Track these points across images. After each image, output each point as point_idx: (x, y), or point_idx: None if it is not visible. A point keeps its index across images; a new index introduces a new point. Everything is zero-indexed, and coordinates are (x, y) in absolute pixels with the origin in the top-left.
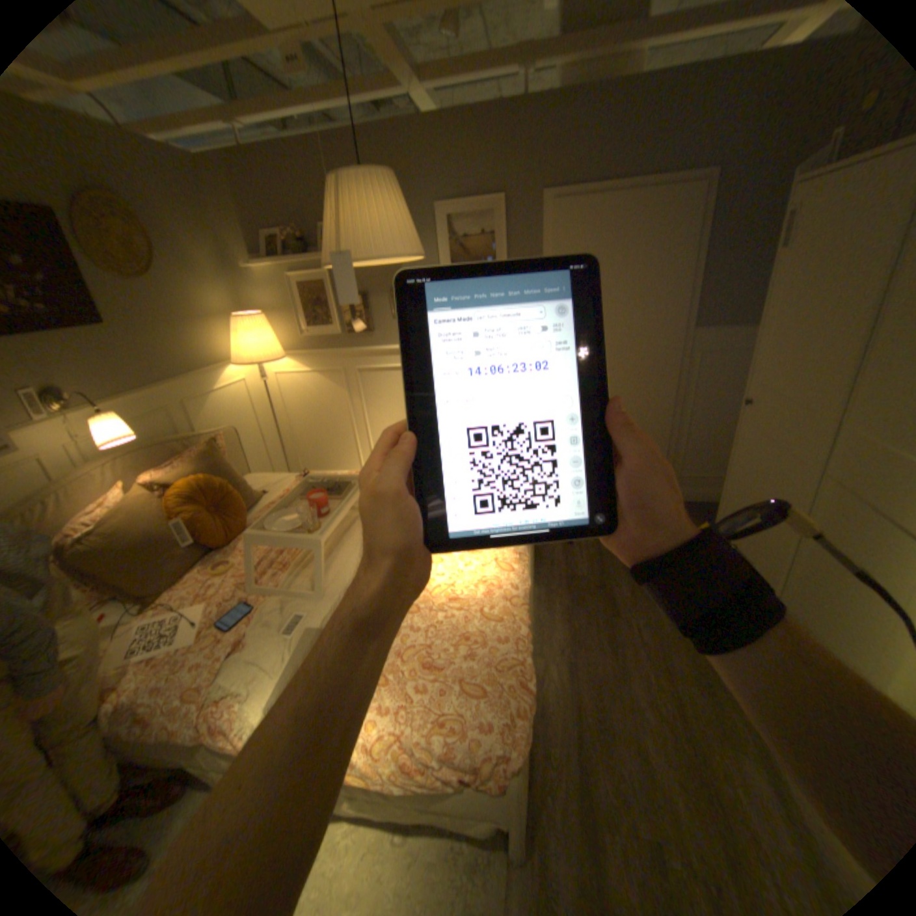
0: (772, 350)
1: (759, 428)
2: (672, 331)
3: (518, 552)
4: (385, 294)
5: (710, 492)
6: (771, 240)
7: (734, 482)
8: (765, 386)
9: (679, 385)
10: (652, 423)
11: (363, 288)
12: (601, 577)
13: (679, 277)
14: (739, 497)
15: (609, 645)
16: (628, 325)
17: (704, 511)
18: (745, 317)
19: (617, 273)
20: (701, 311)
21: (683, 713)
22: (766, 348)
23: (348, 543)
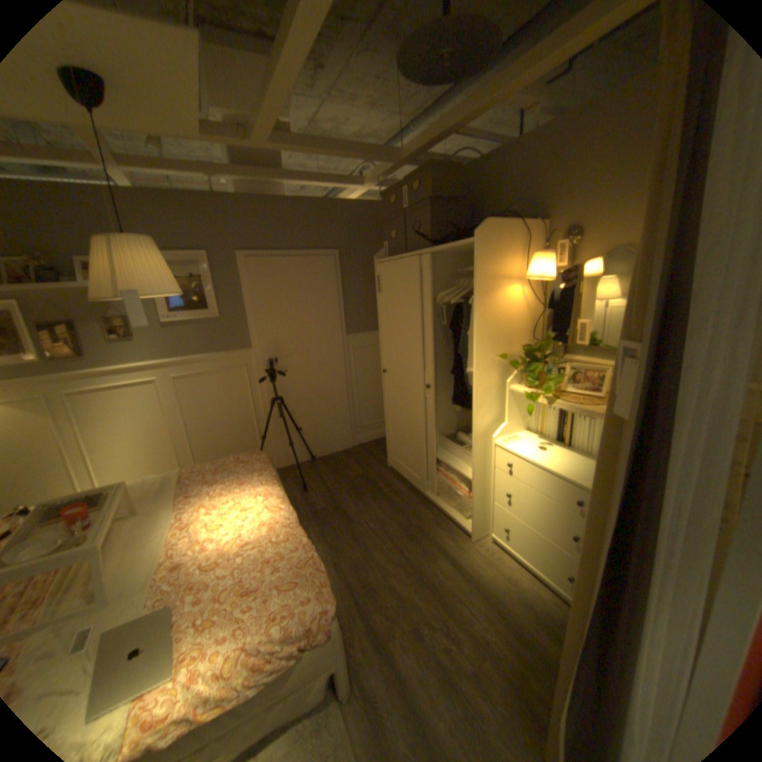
0: (388, 343)
1: (393, 384)
2: (335, 338)
3: (279, 498)
4: (97, 321)
5: (377, 432)
6: (371, 288)
7: (389, 419)
8: (389, 362)
9: (346, 370)
10: (336, 396)
11: (68, 317)
12: (333, 504)
13: (332, 307)
14: (393, 426)
15: (352, 542)
16: (309, 336)
17: (378, 445)
18: (369, 328)
19: (296, 305)
20: (347, 326)
21: (403, 556)
22: (385, 343)
23: (111, 551)
